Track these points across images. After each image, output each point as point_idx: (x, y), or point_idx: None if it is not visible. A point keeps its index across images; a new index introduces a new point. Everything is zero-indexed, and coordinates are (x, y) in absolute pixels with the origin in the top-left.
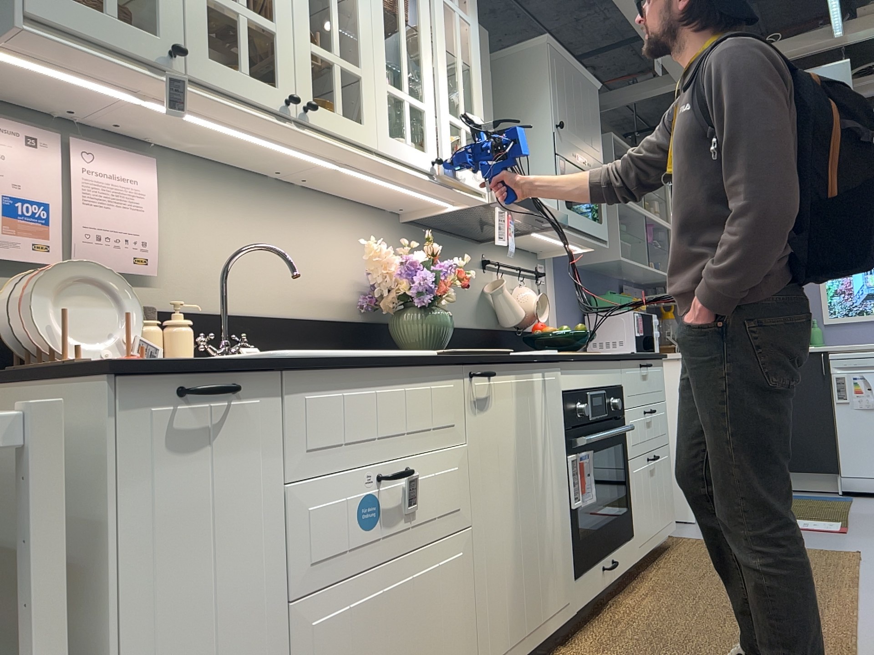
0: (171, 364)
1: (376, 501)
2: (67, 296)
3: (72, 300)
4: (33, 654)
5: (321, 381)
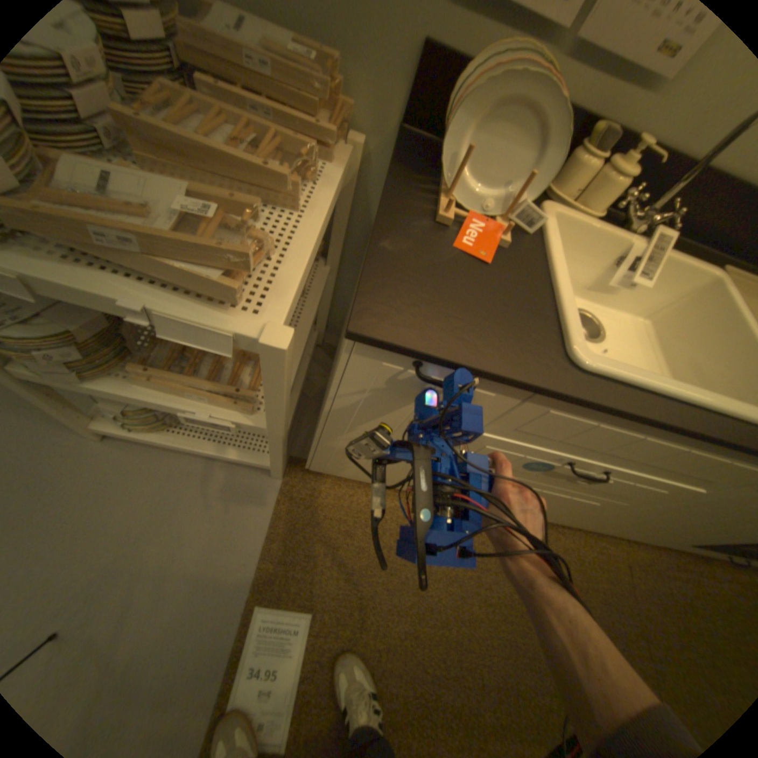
0: (416, 357)
1: (557, 469)
2: (505, 114)
3: (507, 121)
4: (272, 423)
5: (590, 413)
